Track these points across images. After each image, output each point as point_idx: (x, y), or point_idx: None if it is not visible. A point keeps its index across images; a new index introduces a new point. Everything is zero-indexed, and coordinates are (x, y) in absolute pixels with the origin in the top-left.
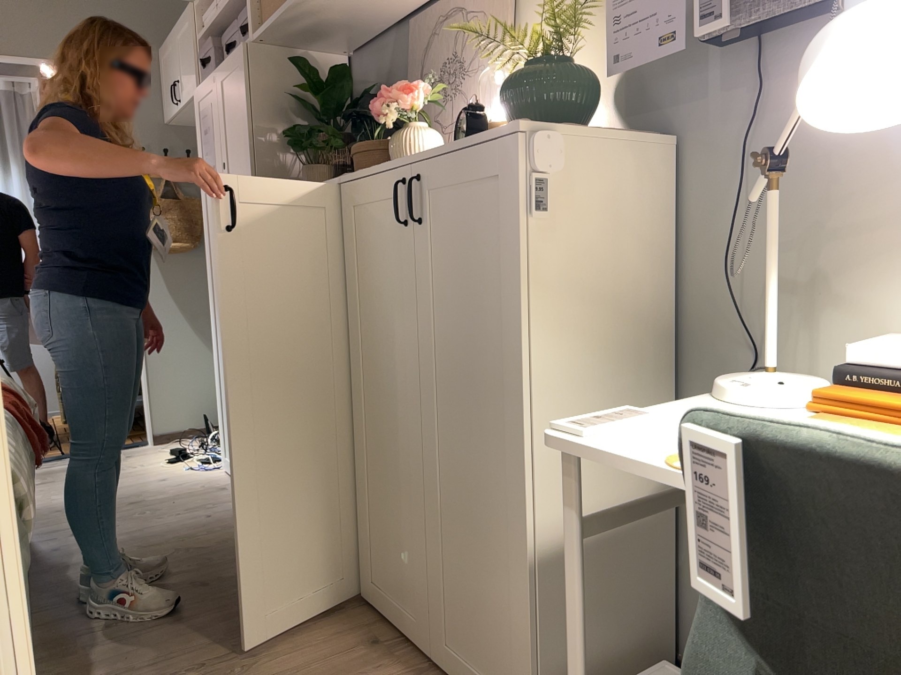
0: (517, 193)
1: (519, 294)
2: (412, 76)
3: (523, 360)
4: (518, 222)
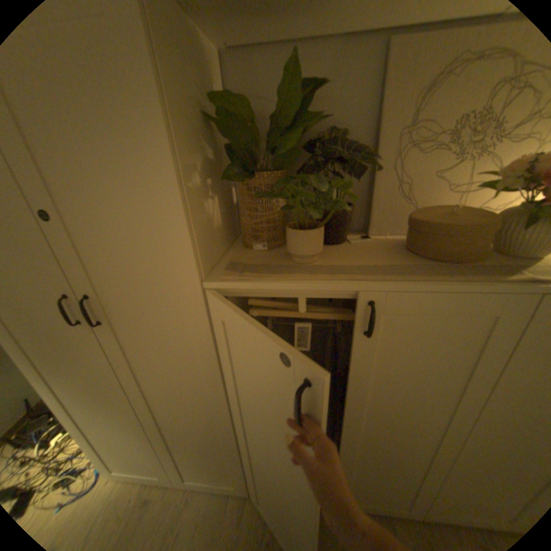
0: None
1: None
2: (396, 114)
3: None
4: None
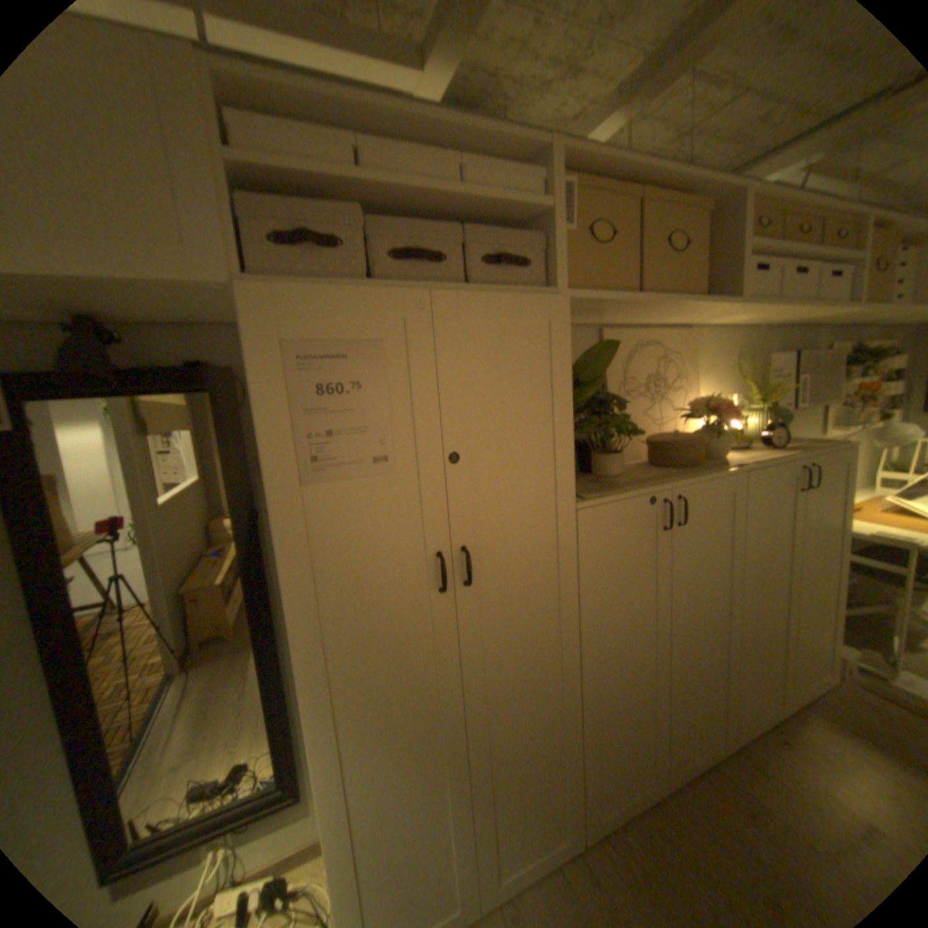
0: (855, 469)
1: (852, 508)
2: (614, 375)
3: (851, 533)
4: (854, 480)
